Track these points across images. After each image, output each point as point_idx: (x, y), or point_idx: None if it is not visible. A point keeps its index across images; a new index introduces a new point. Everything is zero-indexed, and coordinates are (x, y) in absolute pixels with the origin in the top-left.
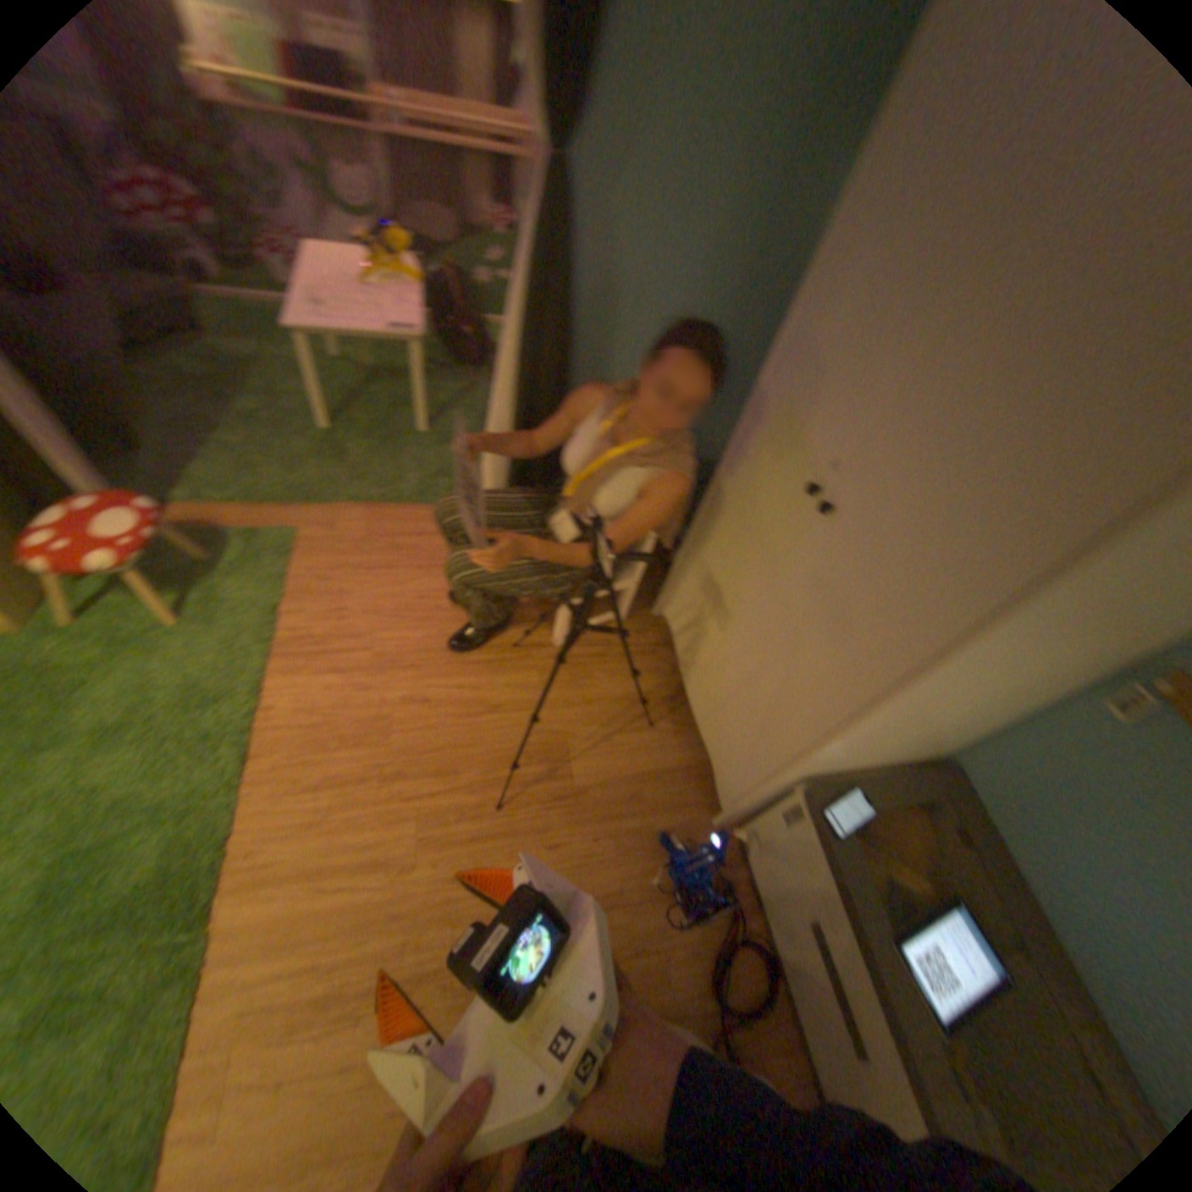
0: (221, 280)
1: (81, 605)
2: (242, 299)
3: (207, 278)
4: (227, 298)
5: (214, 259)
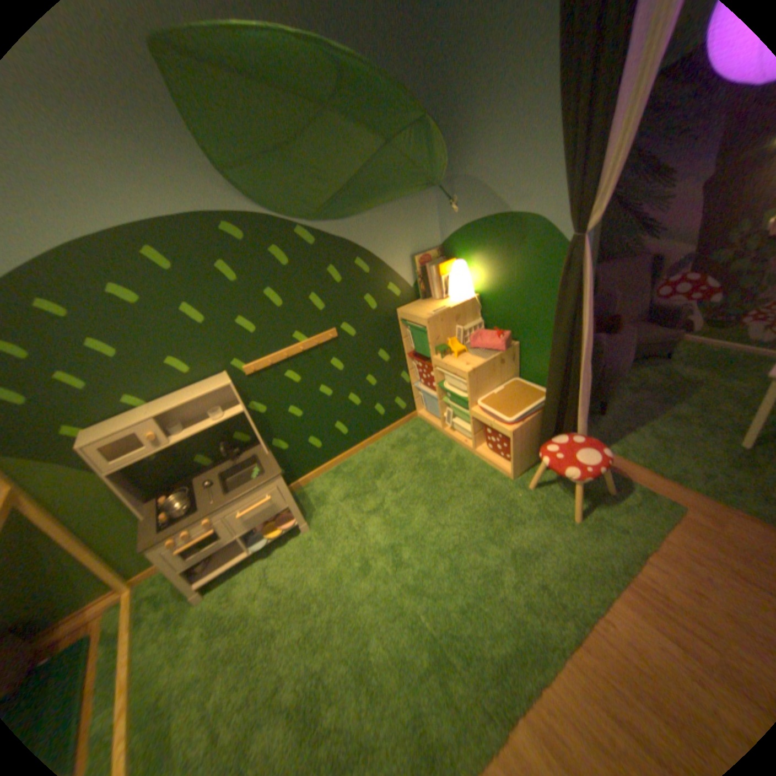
0: (704, 332)
1: (543, 482)
2: (711, 344)
3: (694, 330)
4: (700, 342)
5: (708, 320)
